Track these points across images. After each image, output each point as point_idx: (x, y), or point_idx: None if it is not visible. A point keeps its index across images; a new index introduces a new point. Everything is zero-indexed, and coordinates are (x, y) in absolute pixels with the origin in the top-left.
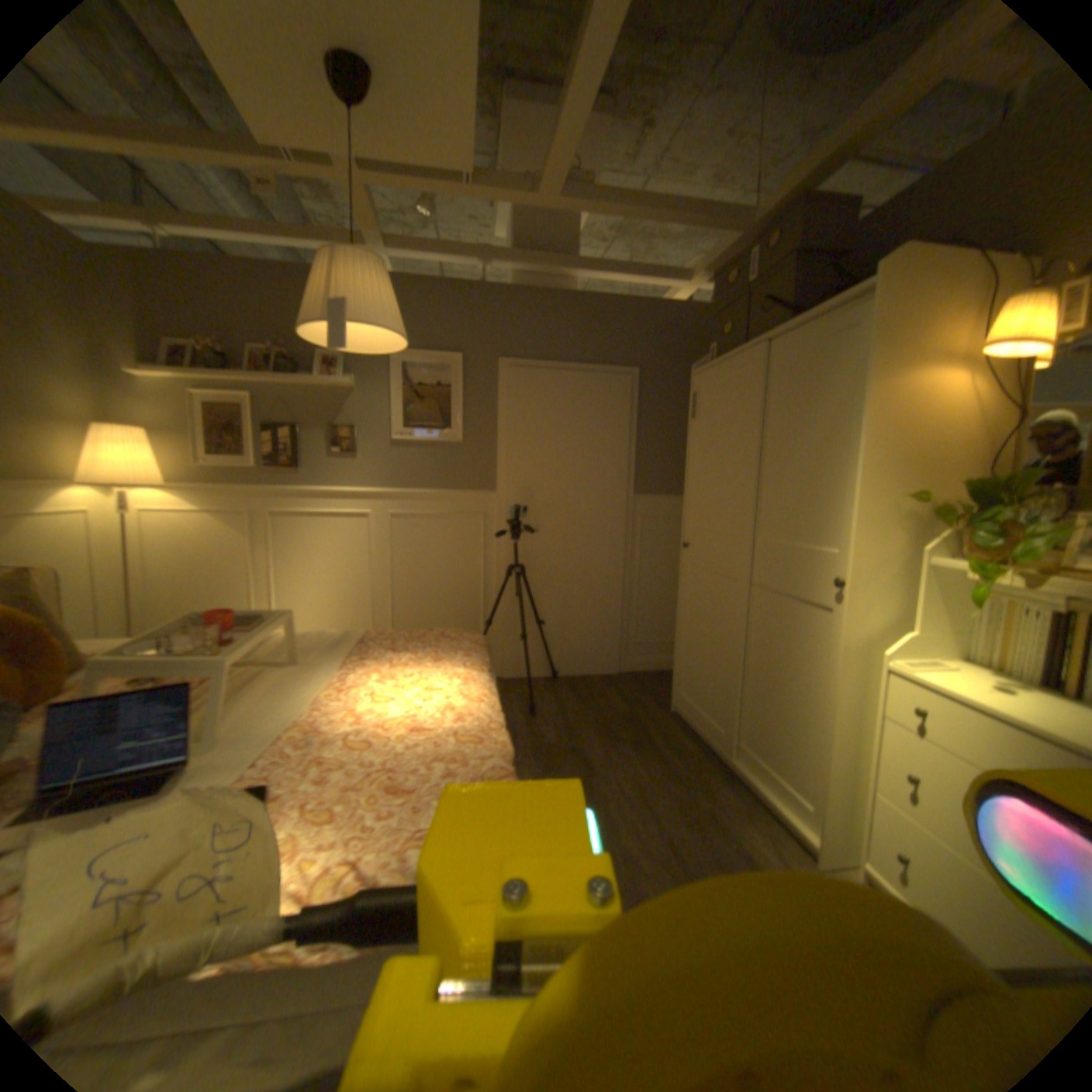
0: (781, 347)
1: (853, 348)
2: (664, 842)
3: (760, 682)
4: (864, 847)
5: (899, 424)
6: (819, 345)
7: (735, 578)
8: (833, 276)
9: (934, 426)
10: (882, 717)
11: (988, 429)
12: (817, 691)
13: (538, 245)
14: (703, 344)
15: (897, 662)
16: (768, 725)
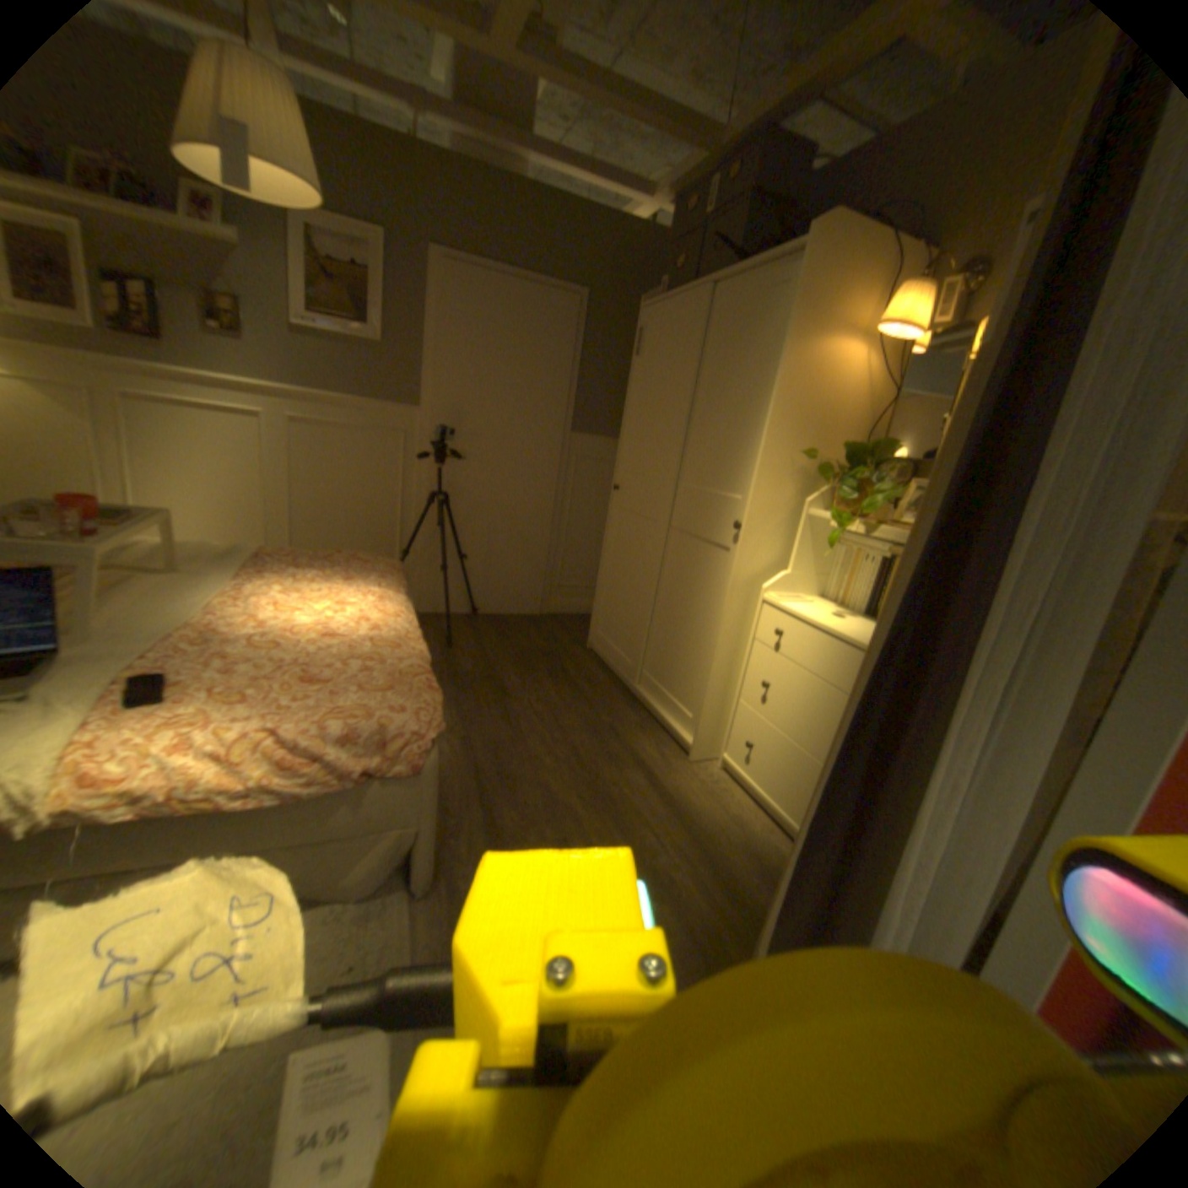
0: (724, 290)
1: (781, 302)
2: (568, 743)
3: (667, 614)
4: (727, 741)
5: (805, 382)
6: (755, 294)
7: (657, 519)
8: (781, 224)
9: (832, 389)
10: (754, 636)
11: (873, 399)
12: (710, 617)
13: (484, 105)
14: (658, 274)
15: (773, 593)
16: (668, 650)
